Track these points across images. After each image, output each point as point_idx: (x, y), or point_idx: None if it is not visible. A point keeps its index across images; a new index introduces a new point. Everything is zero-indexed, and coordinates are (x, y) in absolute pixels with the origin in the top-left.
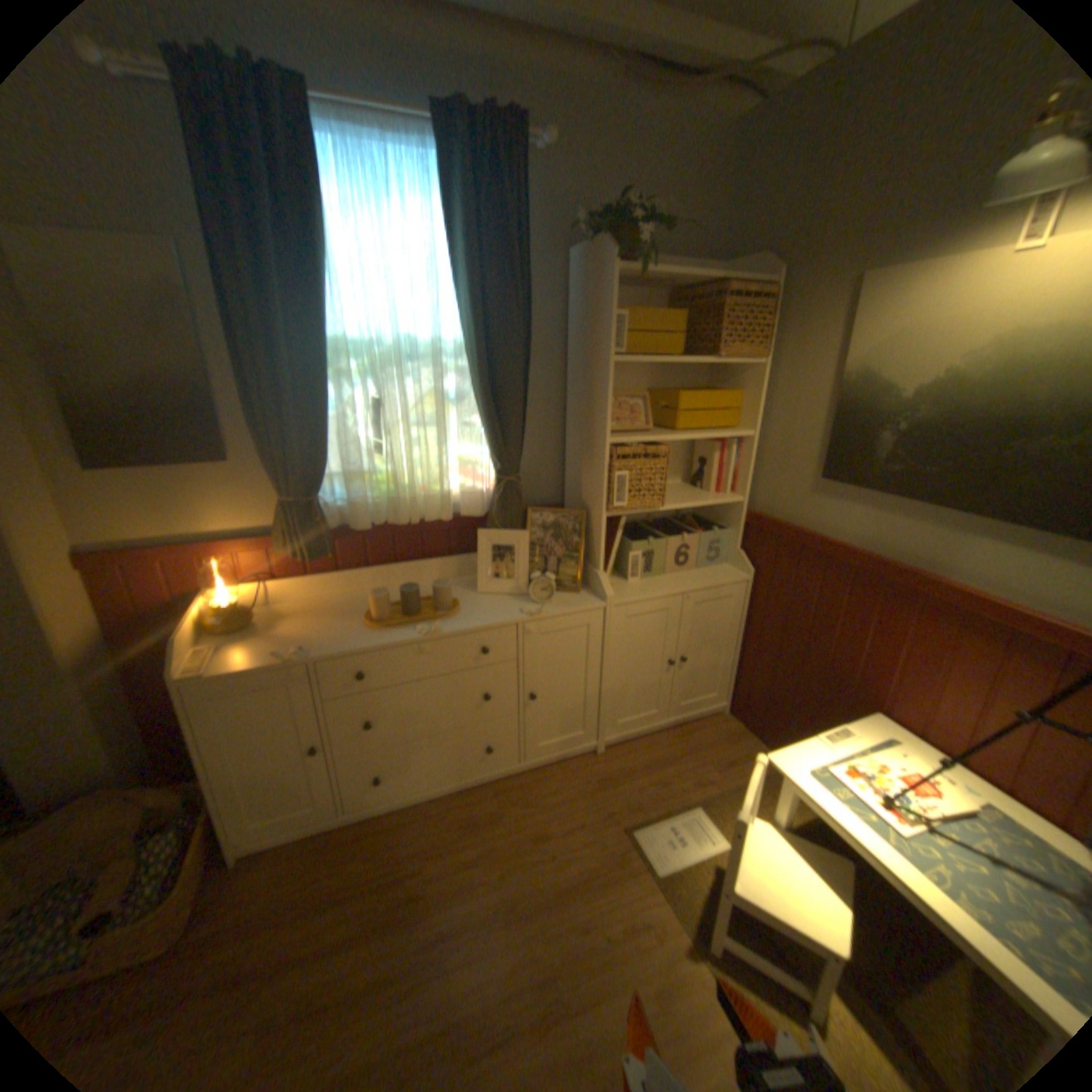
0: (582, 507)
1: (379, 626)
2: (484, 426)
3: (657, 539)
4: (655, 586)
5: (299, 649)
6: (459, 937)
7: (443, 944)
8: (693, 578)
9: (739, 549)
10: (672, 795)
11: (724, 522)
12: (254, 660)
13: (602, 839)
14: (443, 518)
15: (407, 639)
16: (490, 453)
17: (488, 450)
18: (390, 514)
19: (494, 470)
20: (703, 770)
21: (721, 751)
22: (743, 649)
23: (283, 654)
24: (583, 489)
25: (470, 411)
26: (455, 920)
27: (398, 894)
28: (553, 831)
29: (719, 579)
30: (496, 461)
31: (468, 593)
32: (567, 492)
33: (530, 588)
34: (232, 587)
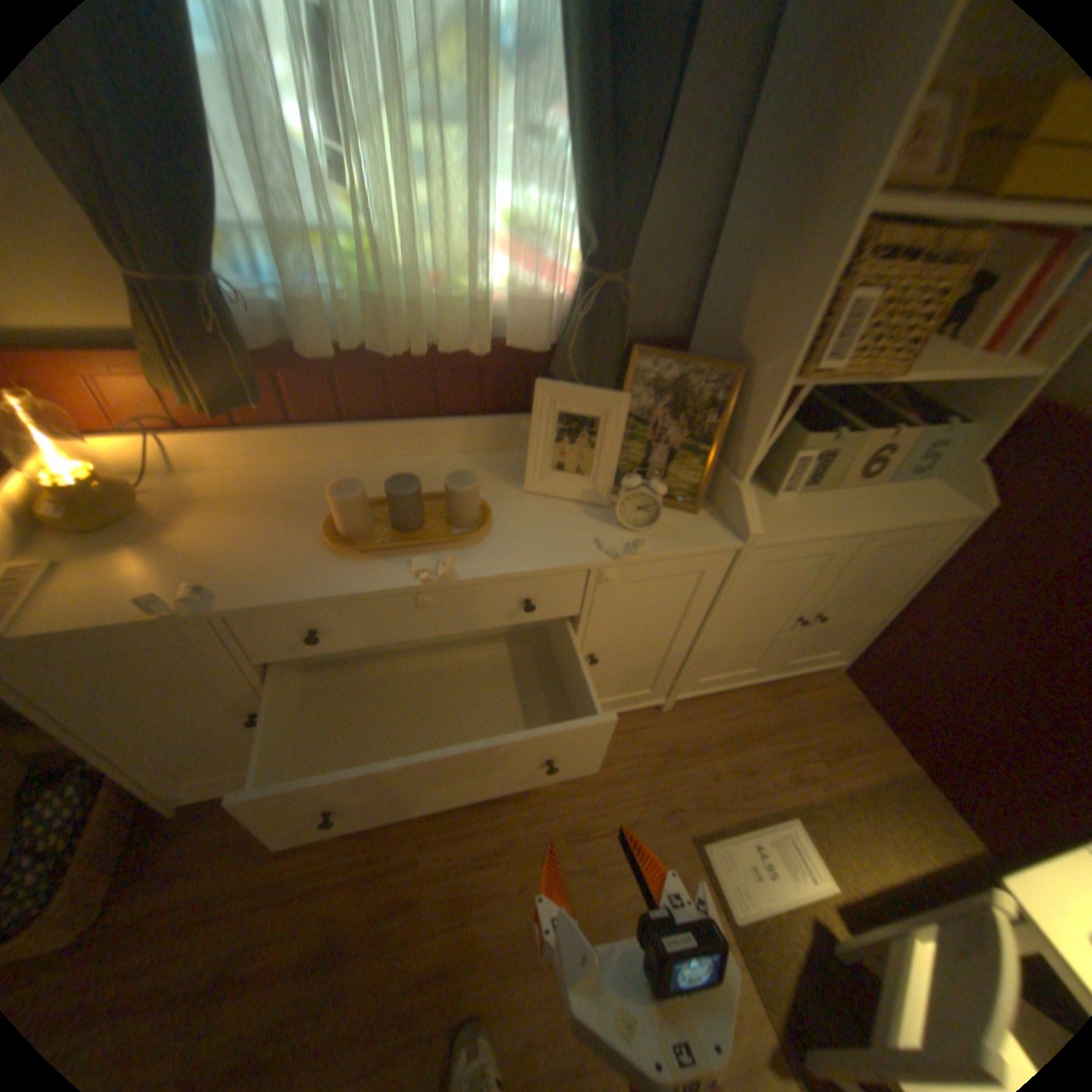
0: (737, 354)
1: (348, 551)
2: (578, 133)
3: (853, 430)
4: (825, 513)
5: (198, 588)
6: (461, 975)
7: (437, 984)
8: (887, 503)
9: (981, 462)
10: (760, 790)
11: (969, 408)
12: (116, 600)
13: (662, 846)
14: (474, 348)
15: (397, 583)
16: (581, 210)
17: (575, 203)
18: (374, 329)
19: (582, 253)
20: (804, 756)
21: (830, 729)
22: (911, 607)
23: (172, 592)
24: (751, 316)
25: (549, 88)
26: (457, 947)
27: (384, 891)
28: (596, 823)
29: (933, 510)
30: (586, 232)
31: (510, 489)
32: (707, 317)
33: (617, 498)
34: (89, 444)
